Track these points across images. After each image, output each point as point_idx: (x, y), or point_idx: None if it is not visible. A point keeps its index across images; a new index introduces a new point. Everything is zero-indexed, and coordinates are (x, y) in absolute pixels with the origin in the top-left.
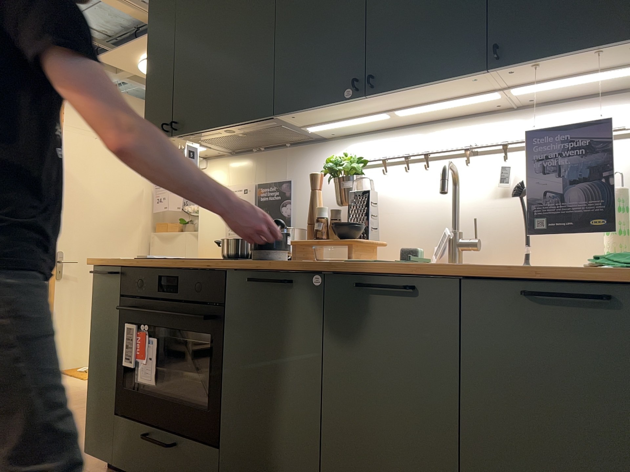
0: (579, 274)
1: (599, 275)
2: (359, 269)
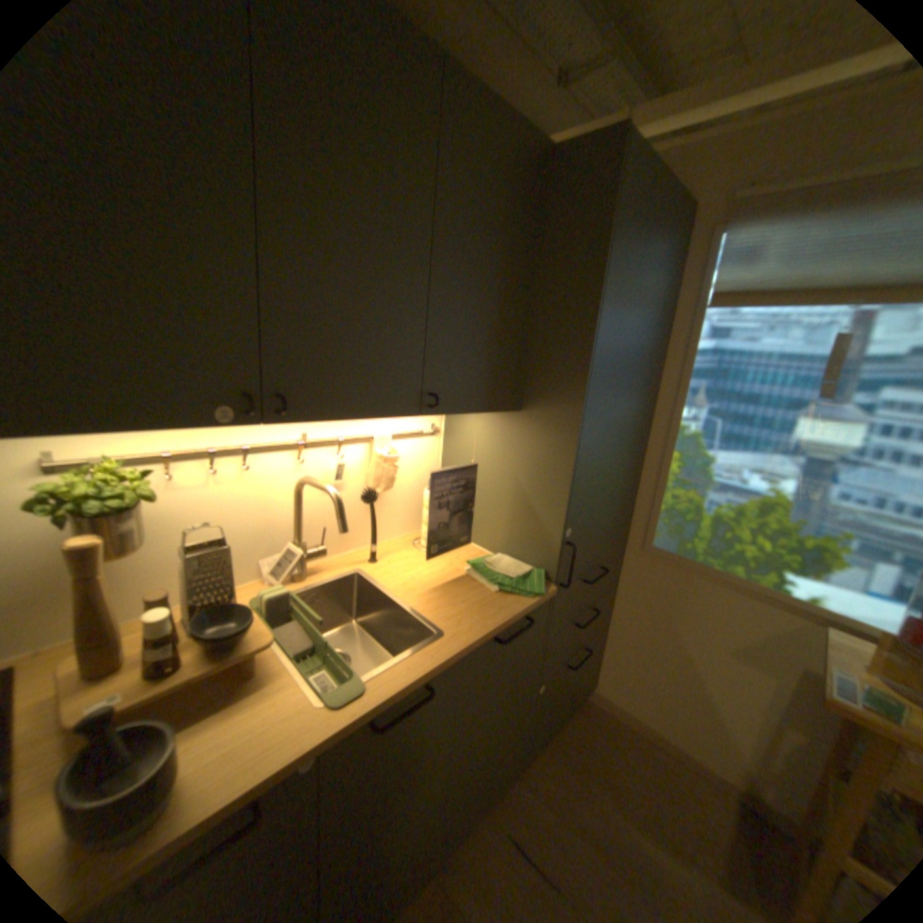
0: (513, 610)
1: (529, 611)
2: (376, 712)
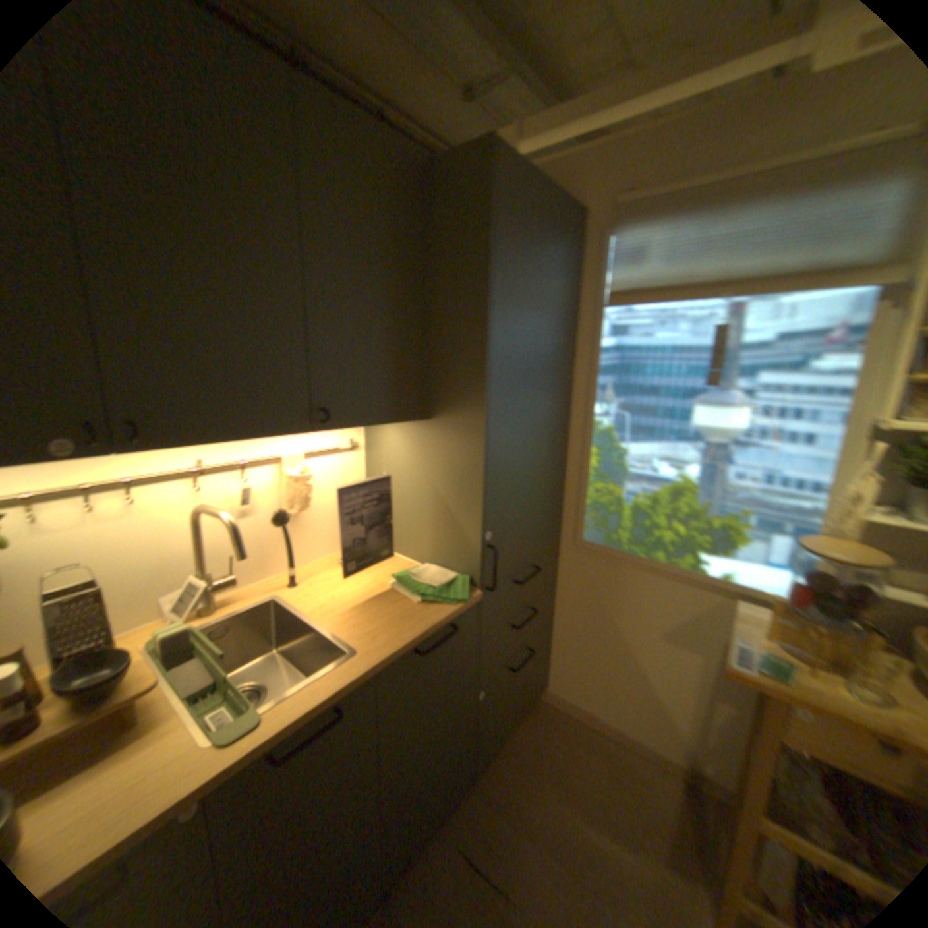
0: (435, 619)
1: (452, 618)
2: (272, 743)
